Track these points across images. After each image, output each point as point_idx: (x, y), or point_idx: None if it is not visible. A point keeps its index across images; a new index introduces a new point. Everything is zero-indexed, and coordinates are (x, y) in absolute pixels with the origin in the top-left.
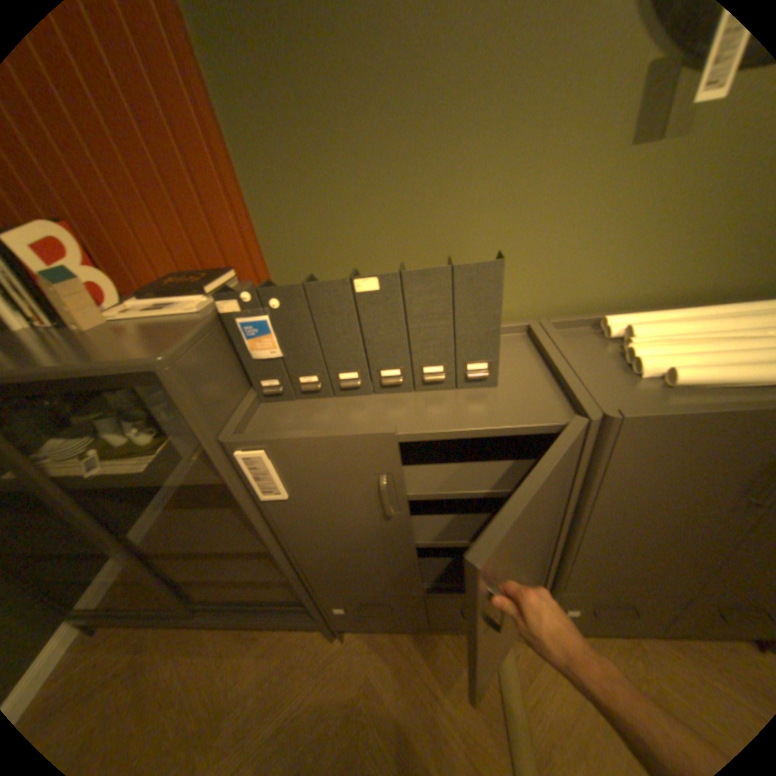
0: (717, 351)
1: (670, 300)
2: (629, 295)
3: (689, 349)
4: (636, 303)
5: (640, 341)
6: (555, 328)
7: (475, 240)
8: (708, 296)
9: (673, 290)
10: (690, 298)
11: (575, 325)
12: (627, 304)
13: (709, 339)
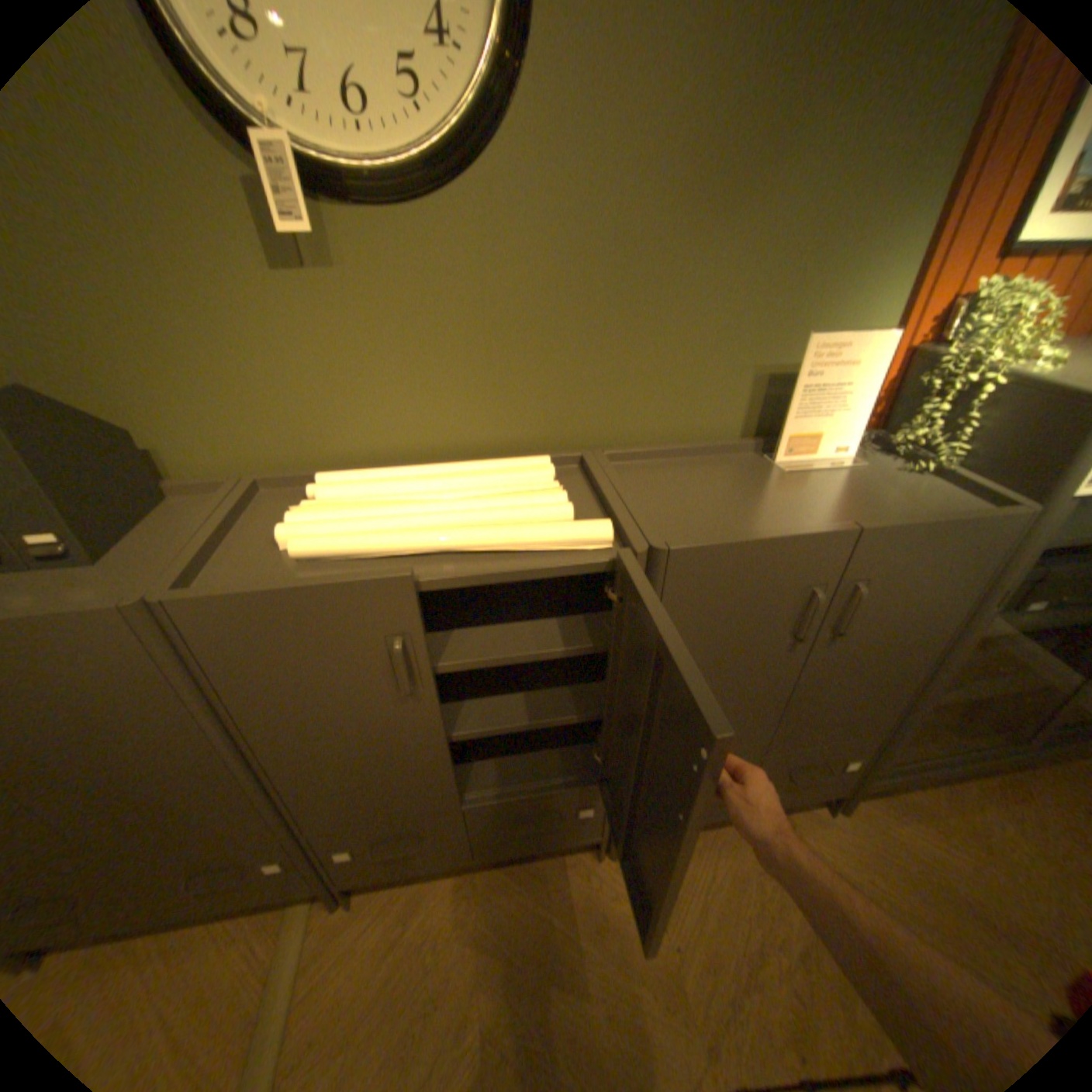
0: (364, 516)
1: (413, 455)
2: (362, 447)
3: (341, 514)
4: (376, 457)
5: (304, 504)
6: (266, 487)
7: (113, 367)
8: (455, 452)
9: (412, 444)
10: (435, 453)
11: (293, 483)
12: (365, 458)
13: (375, 503)
